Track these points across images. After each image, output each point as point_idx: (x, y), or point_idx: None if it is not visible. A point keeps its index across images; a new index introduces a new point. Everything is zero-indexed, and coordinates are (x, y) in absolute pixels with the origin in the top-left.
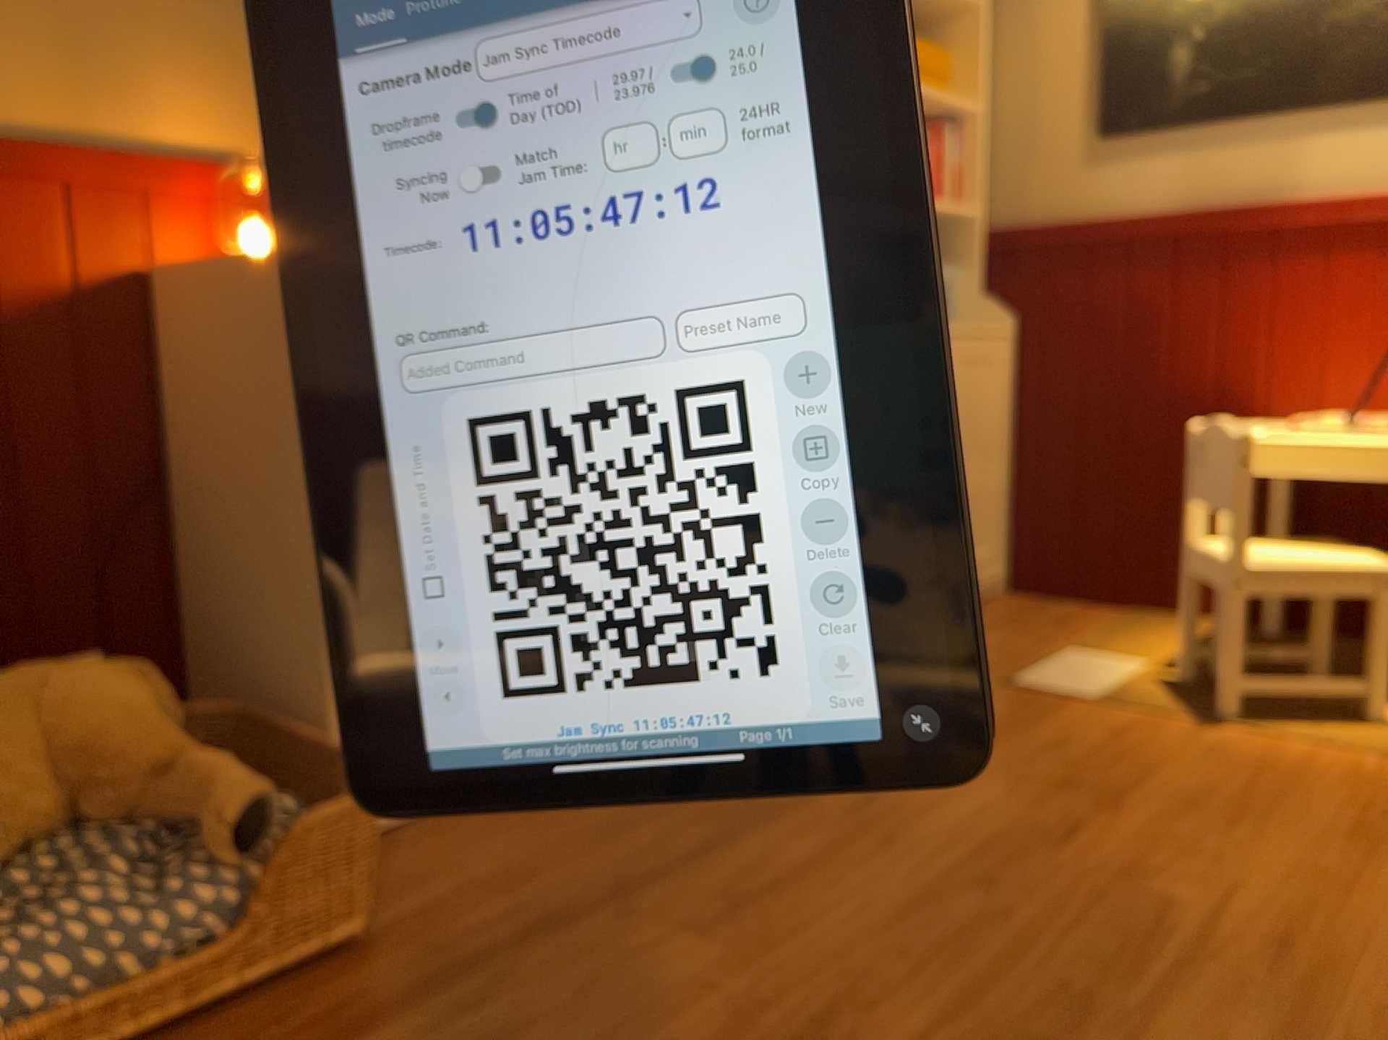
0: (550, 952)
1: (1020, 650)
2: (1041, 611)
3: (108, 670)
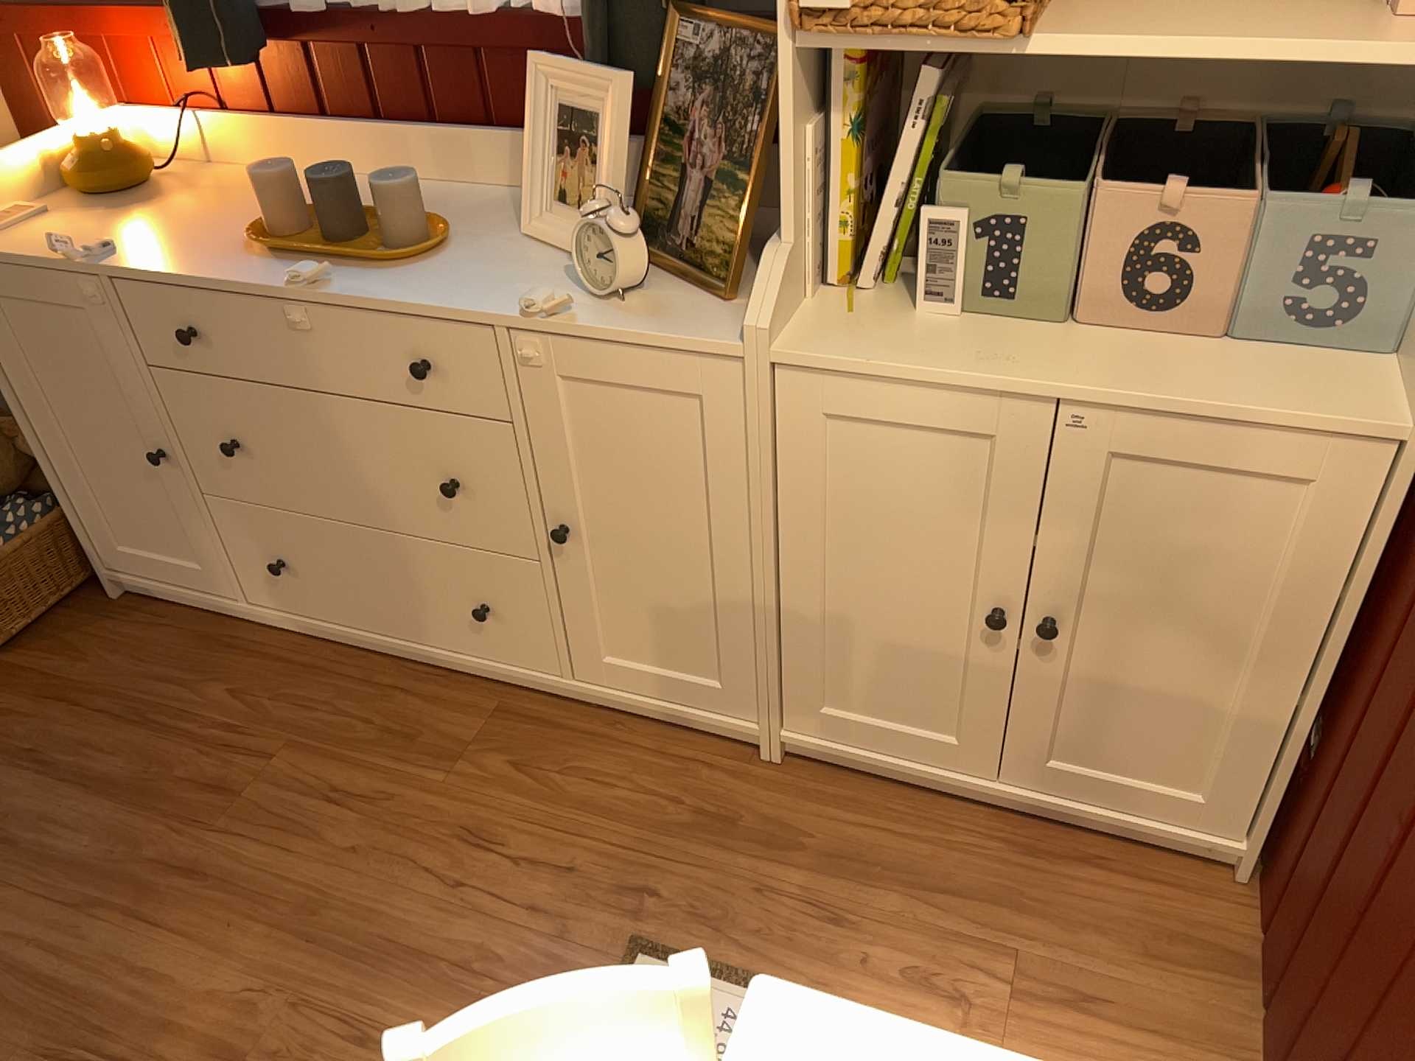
0: None
1: (831, 950)
2: (1143, 959)
3: None
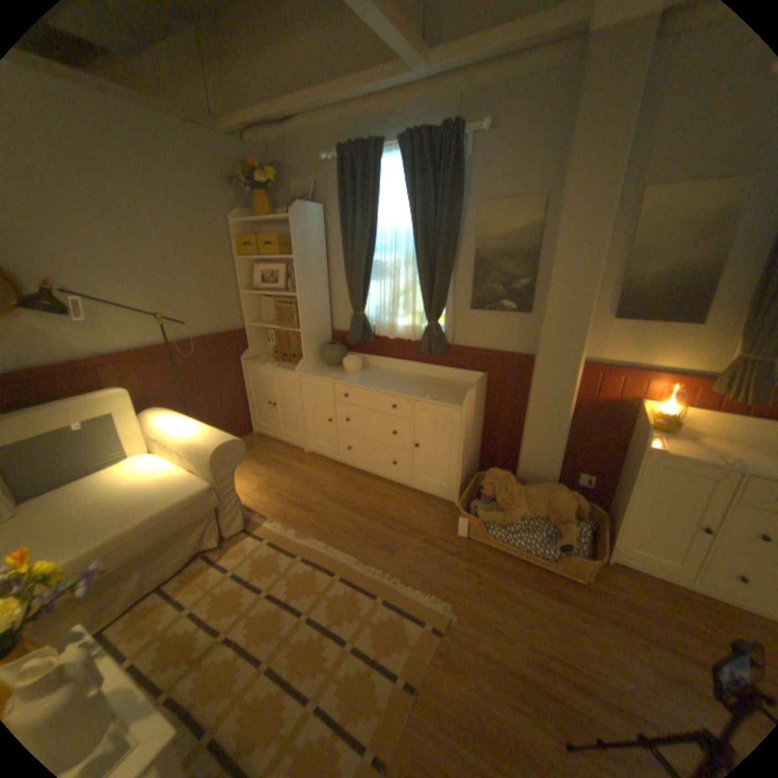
0: (617, 633)
1: None
2: None
3: (571, 496)
